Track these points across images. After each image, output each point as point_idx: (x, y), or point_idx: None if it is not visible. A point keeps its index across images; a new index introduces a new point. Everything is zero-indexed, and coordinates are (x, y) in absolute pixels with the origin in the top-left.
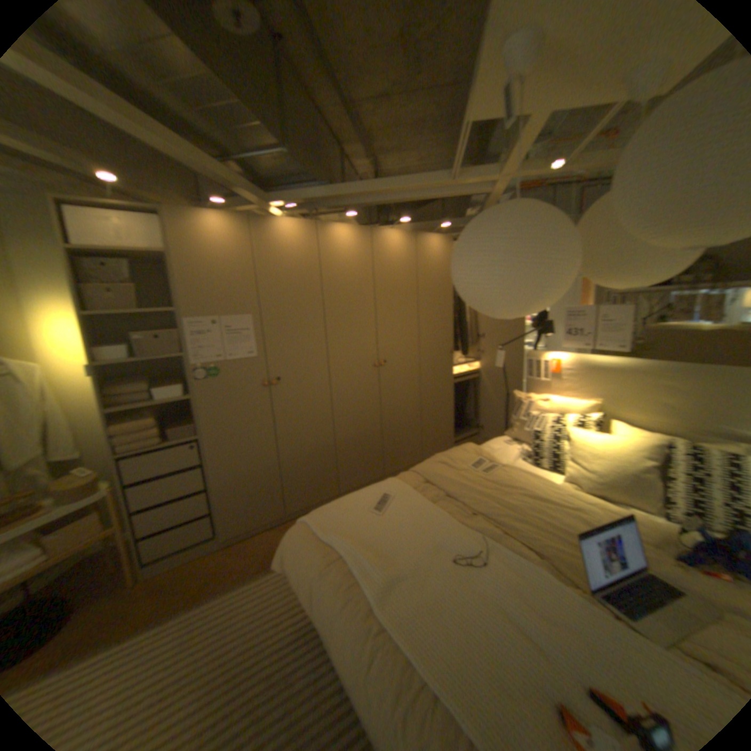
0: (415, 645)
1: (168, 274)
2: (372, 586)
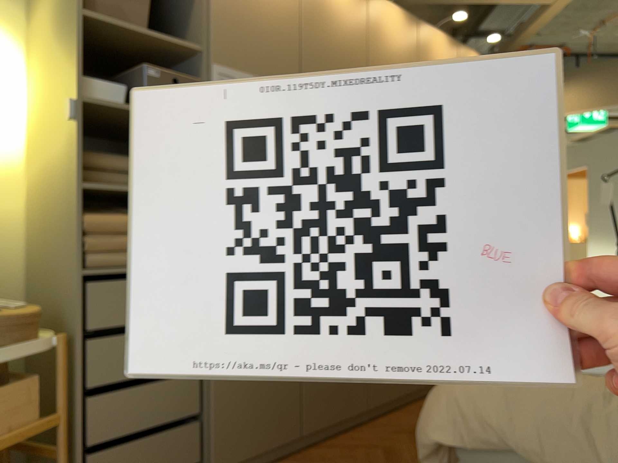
0: None
1: None
2: None
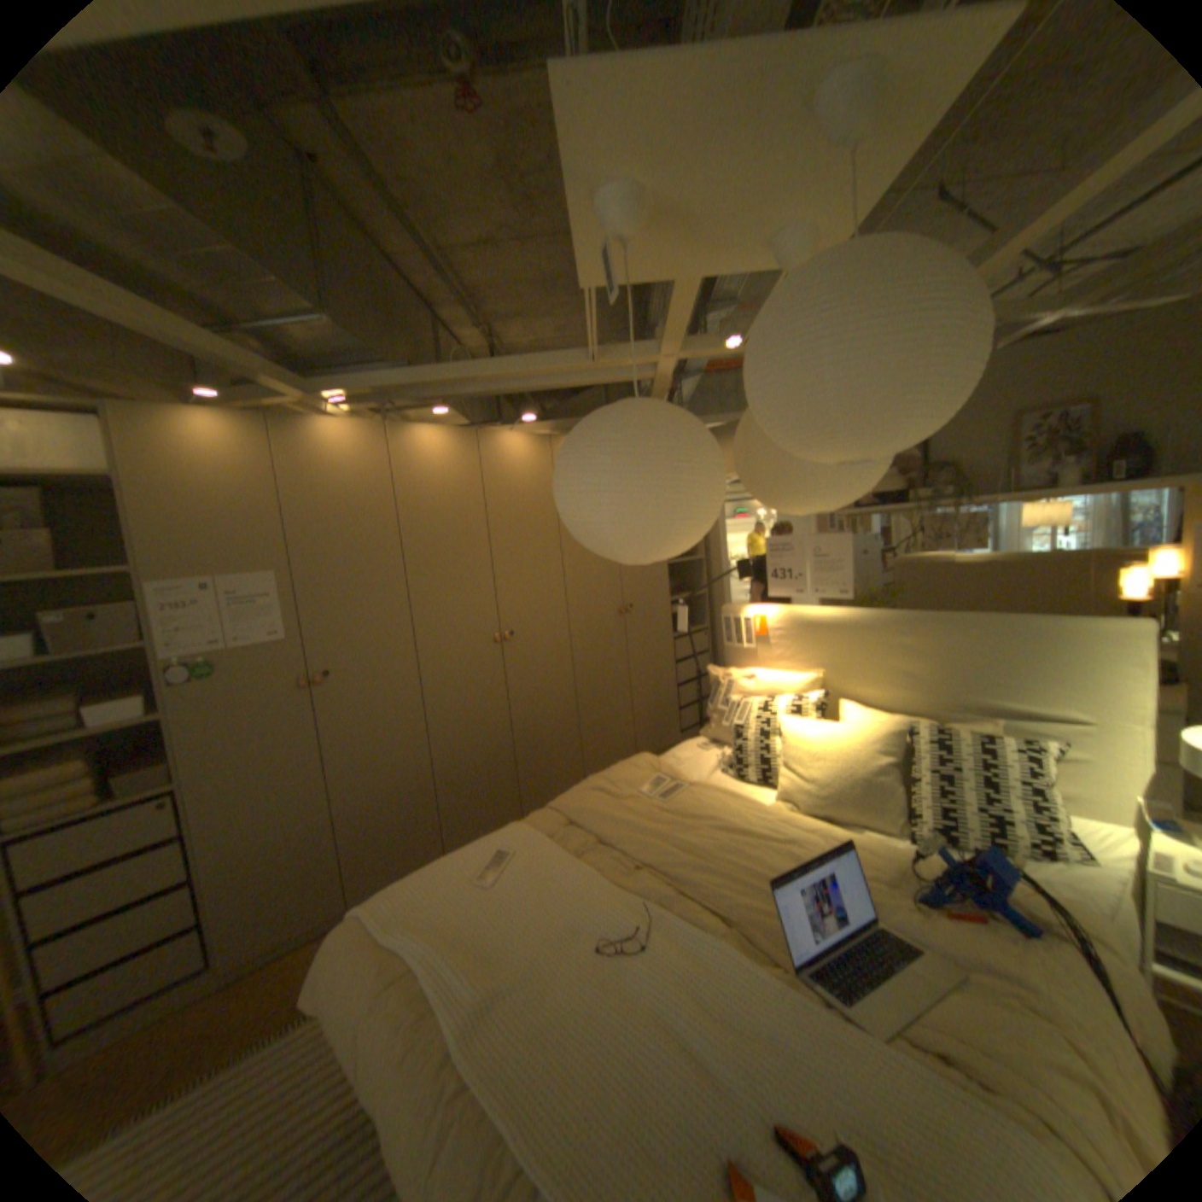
0: (514, 1105)
1: (120, 512)
2: (456, 1014)
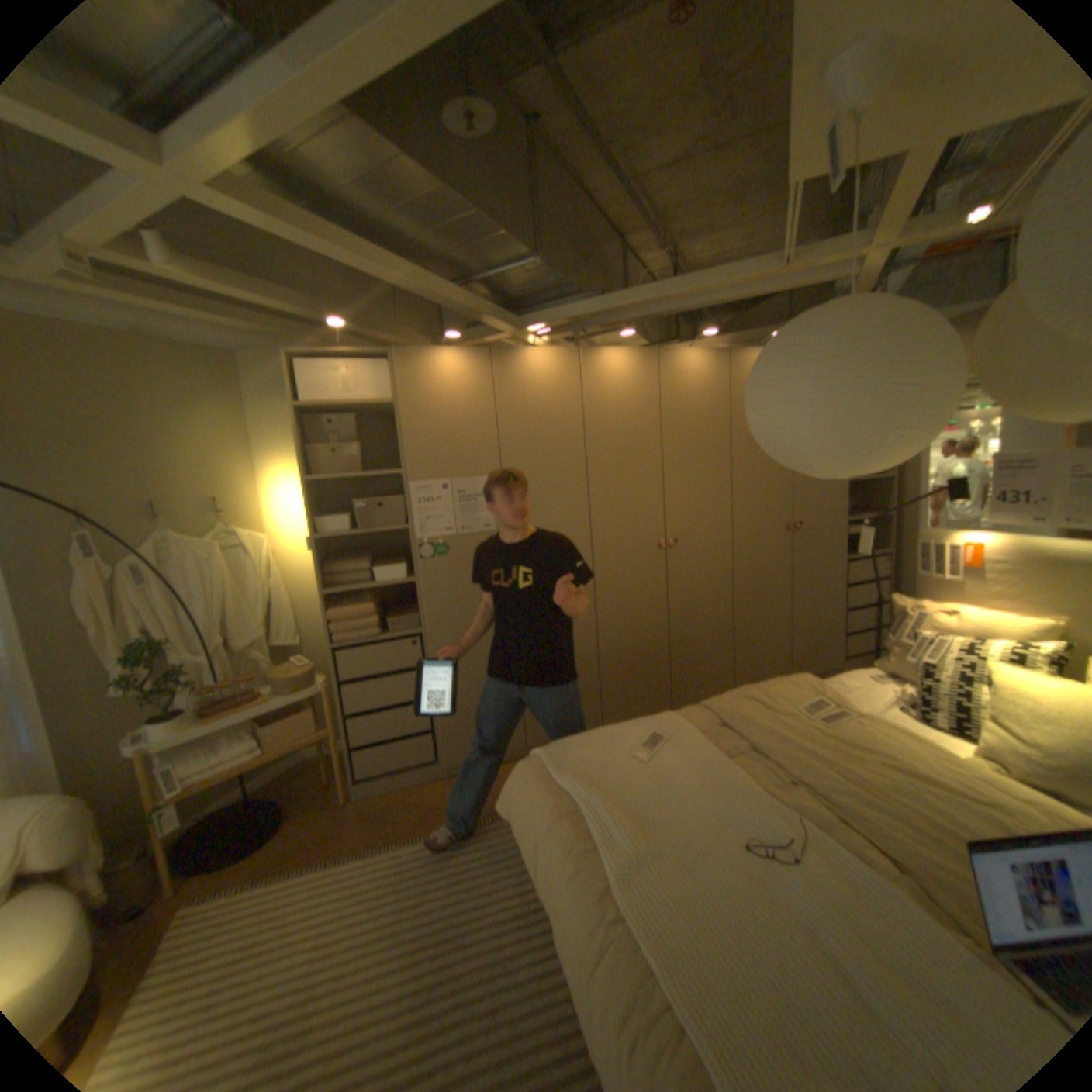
0: (665, 952)
1: (397, 429)
2: (616, 858)
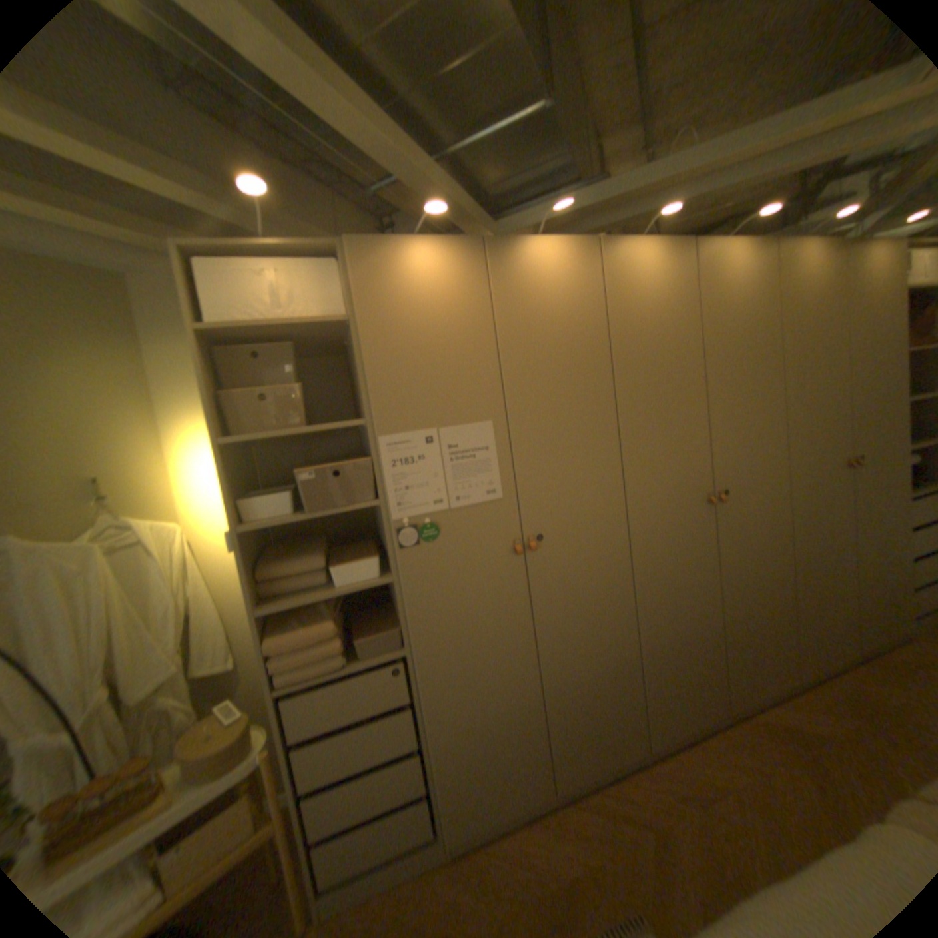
0: None
1: (358, 359)
2: None
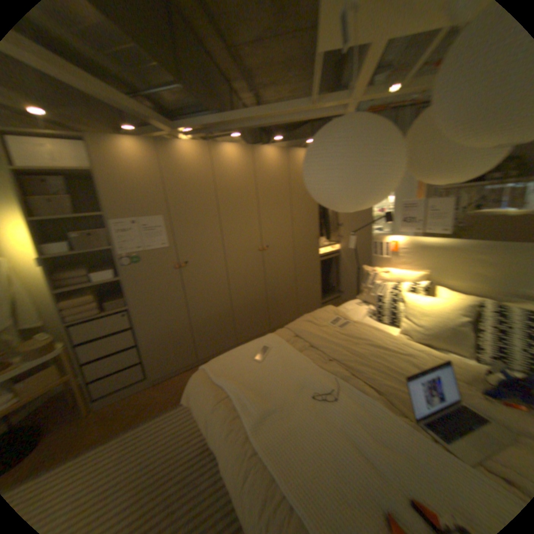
0: (280, 465)
1: (99, 186)
2: (251, 418)
